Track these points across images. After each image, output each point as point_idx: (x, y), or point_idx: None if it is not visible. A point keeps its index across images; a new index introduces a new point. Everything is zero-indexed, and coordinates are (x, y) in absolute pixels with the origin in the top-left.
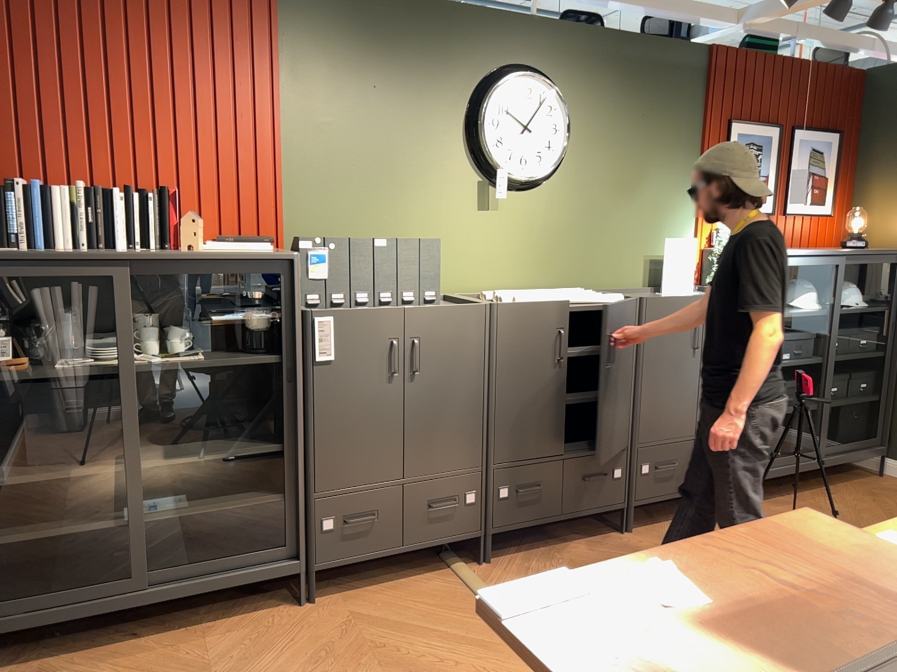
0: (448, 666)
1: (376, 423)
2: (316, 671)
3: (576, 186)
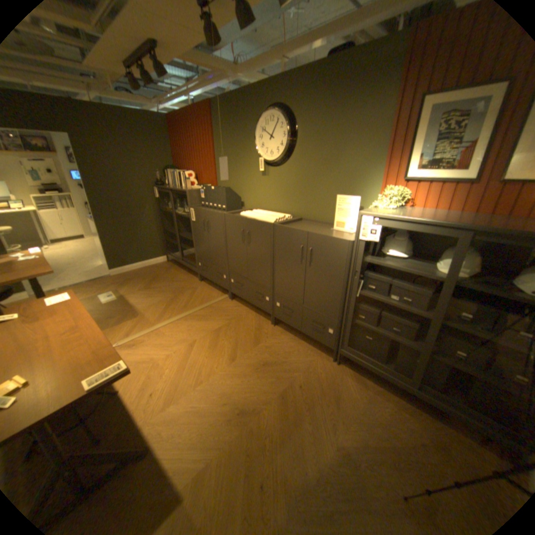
0: (176, 304)
1: (204, 242)
2: (173, 289)
3: (300, 163)
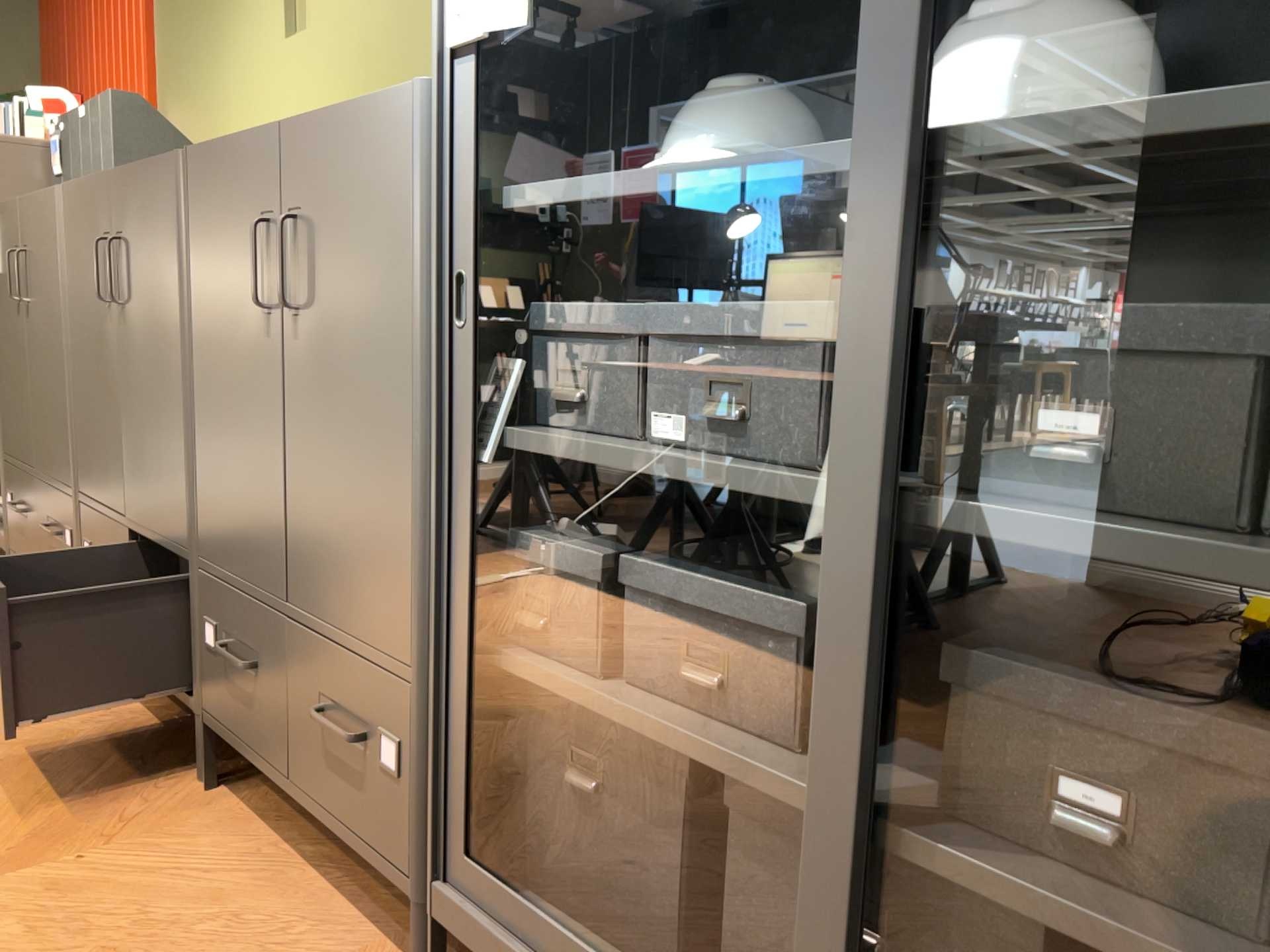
0: None
1: (19, 374)
2: None
3: None
